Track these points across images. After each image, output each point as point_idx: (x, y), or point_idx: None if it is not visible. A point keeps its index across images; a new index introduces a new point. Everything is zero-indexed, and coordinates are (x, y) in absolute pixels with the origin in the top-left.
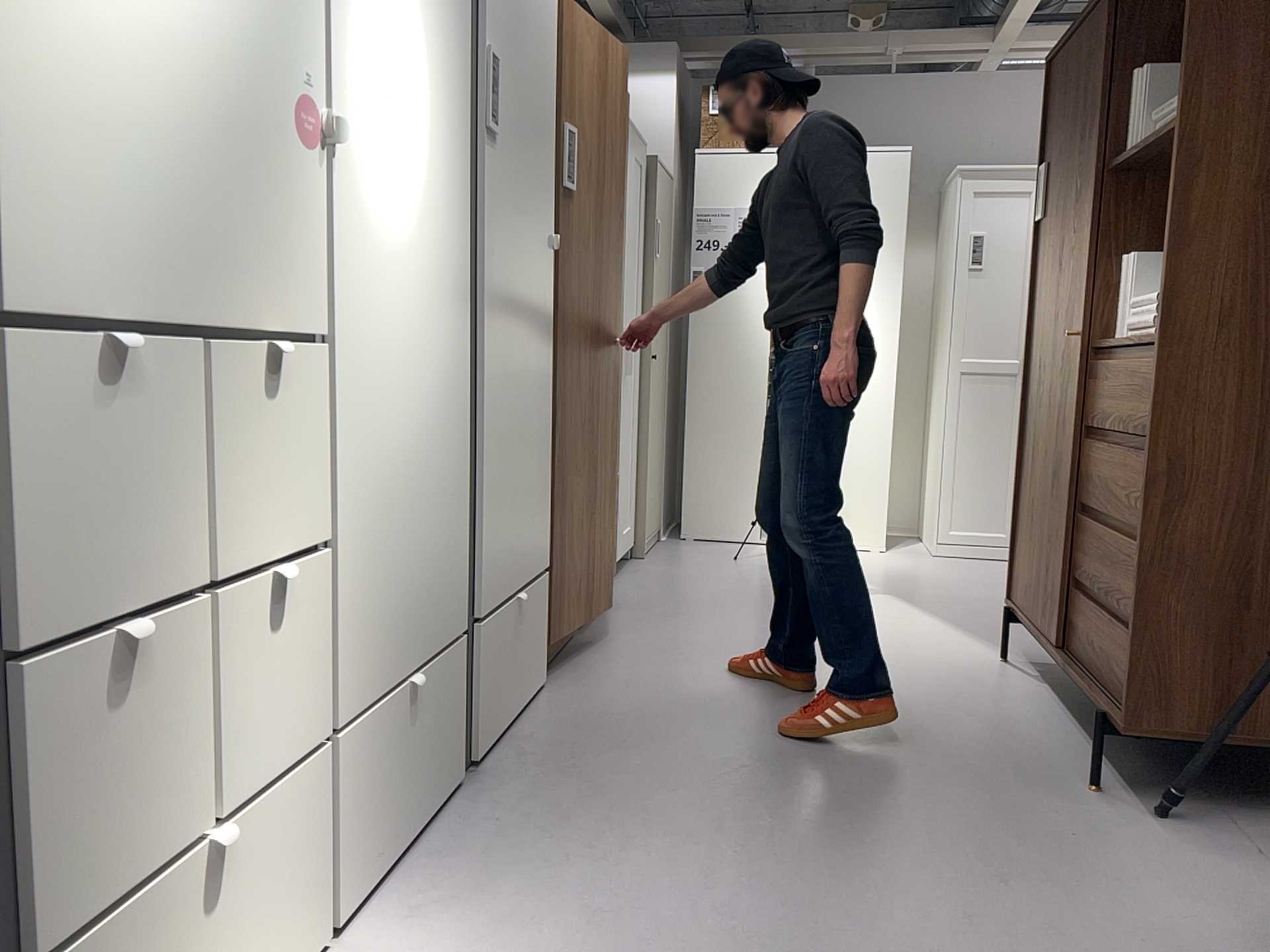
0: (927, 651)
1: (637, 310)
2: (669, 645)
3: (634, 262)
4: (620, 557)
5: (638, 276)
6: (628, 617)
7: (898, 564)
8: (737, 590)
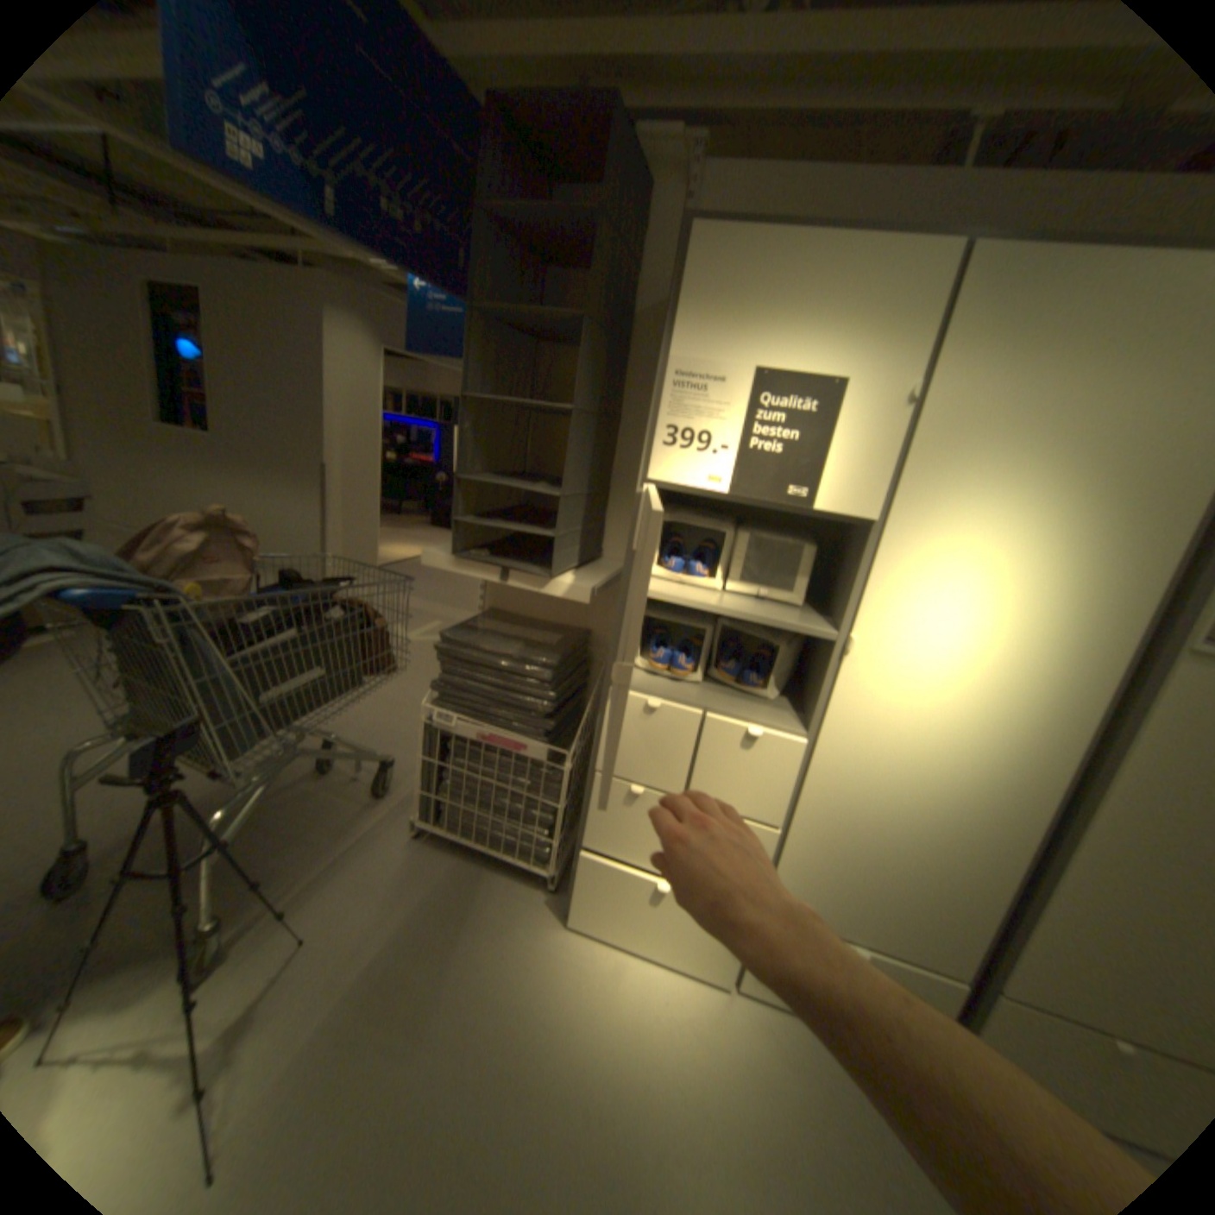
0: None
1: None
2: None
3: None
4: None
5: None
6: None
7: None
8: None
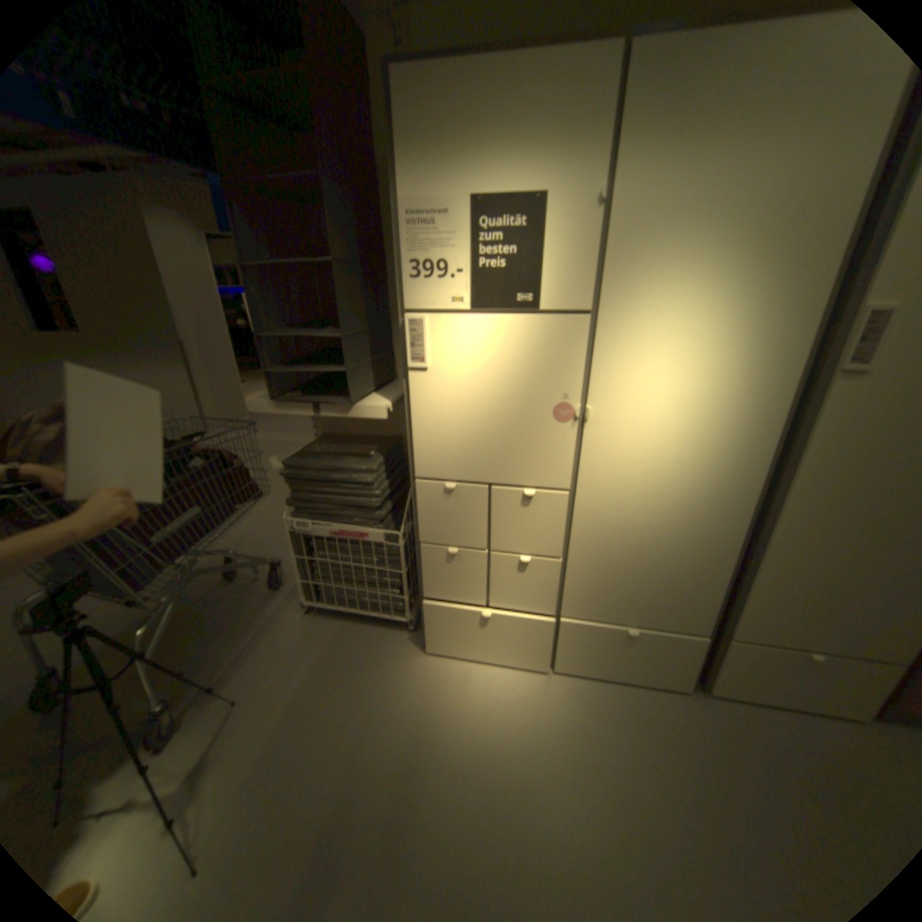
0: None
1: None
2: None
3: None
4: None
5: None
6: None
7: None
8: None
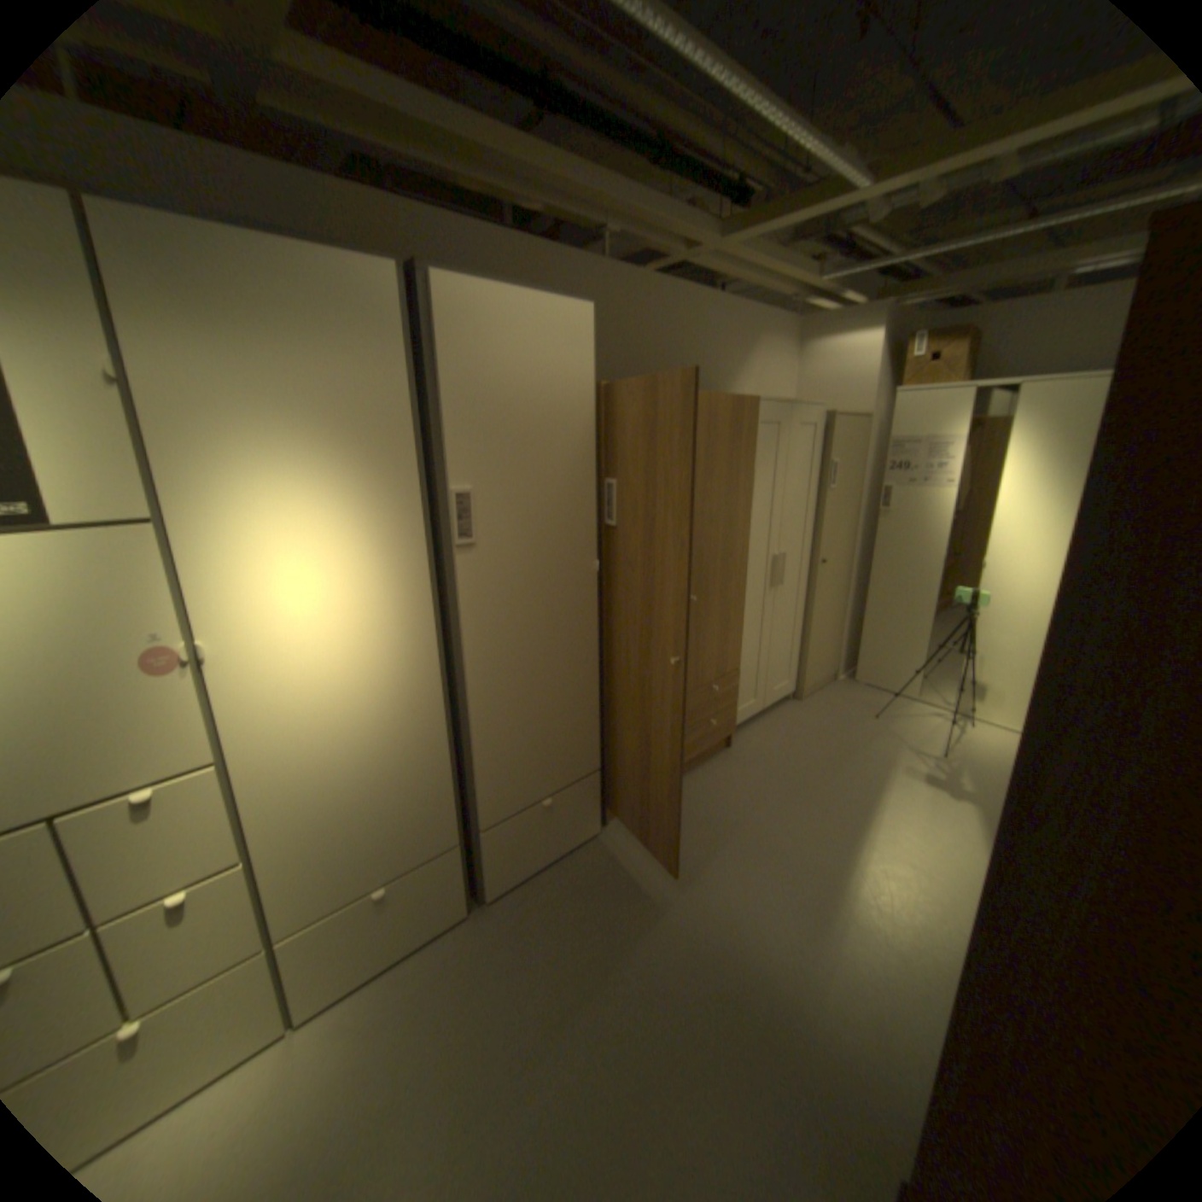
0: (936, 904)
1: (805, 533)
2: (724, 814)
3: (800, 501)
4: (769, 706)
5: (807, 508)
6: (728, 770)
7: None
8: (840, 758)
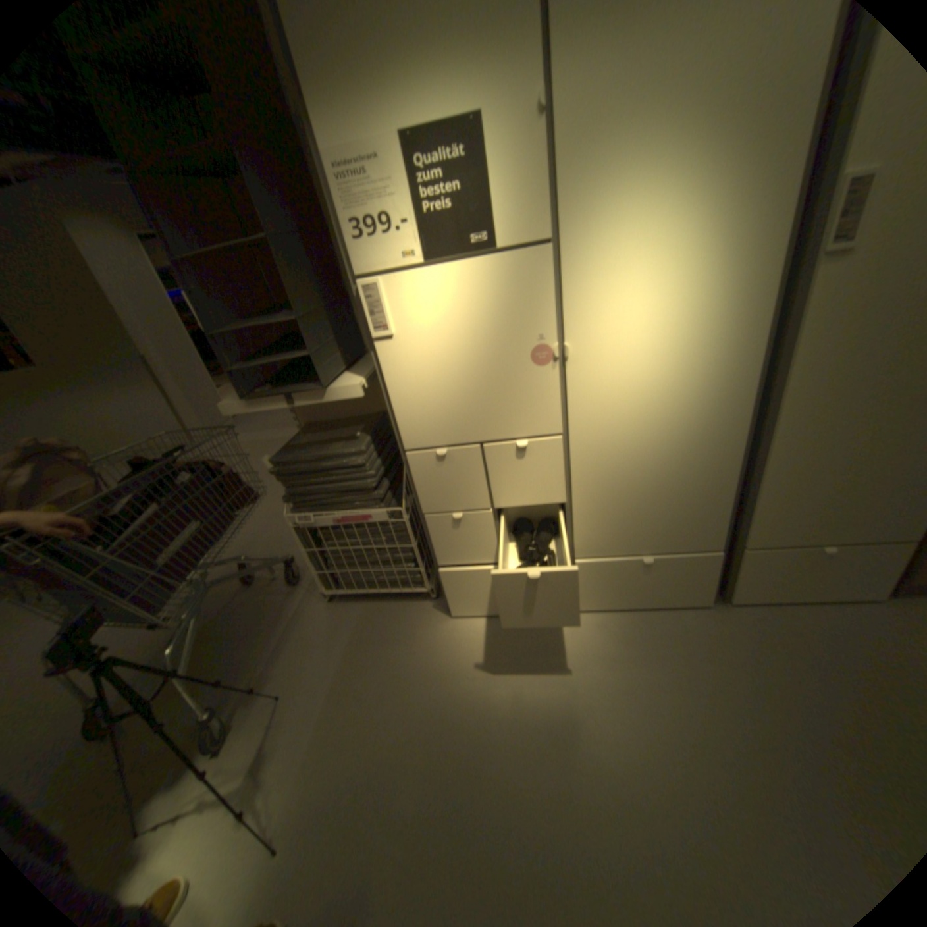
0: None
1: None
2: None
3: None
4: None
5: None
6: None
7: None
8: None
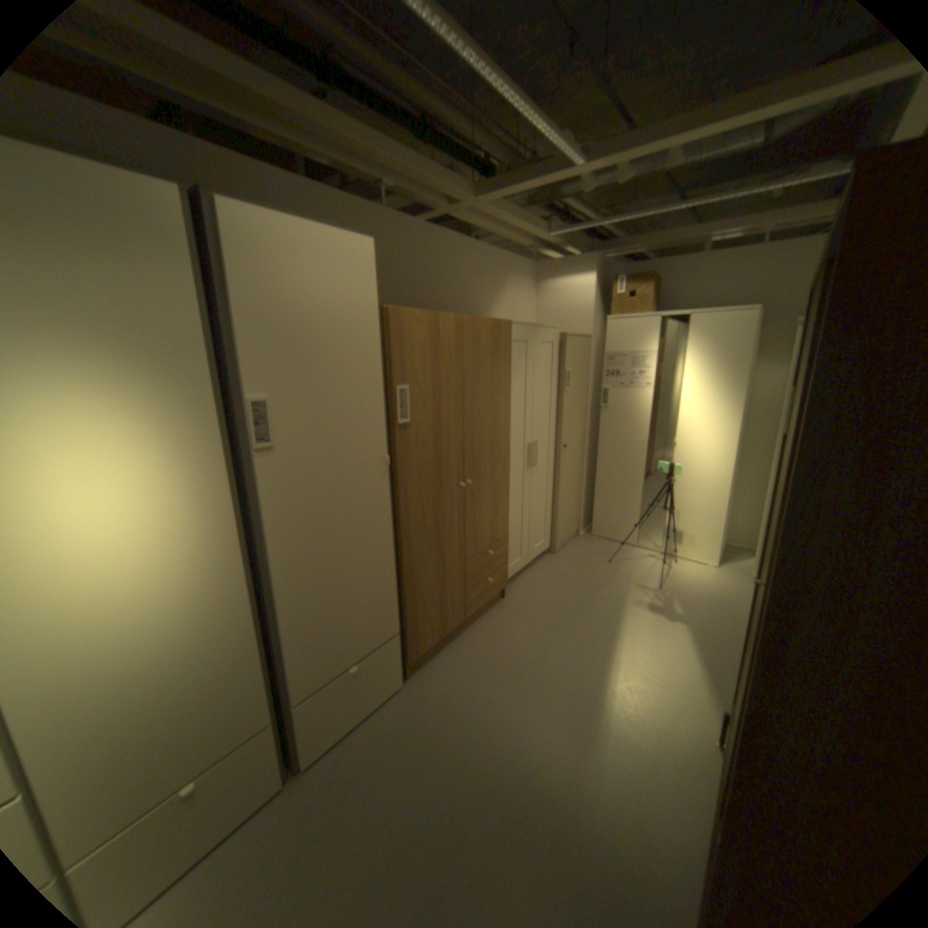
0: (668, 710)
1: (550, 425)
2: (504, 655)
3: (545, 401)
4: (532, 561)
5: (551, 406)
6: (504, 617)
7: (719, 584)
8: (587, 598)
